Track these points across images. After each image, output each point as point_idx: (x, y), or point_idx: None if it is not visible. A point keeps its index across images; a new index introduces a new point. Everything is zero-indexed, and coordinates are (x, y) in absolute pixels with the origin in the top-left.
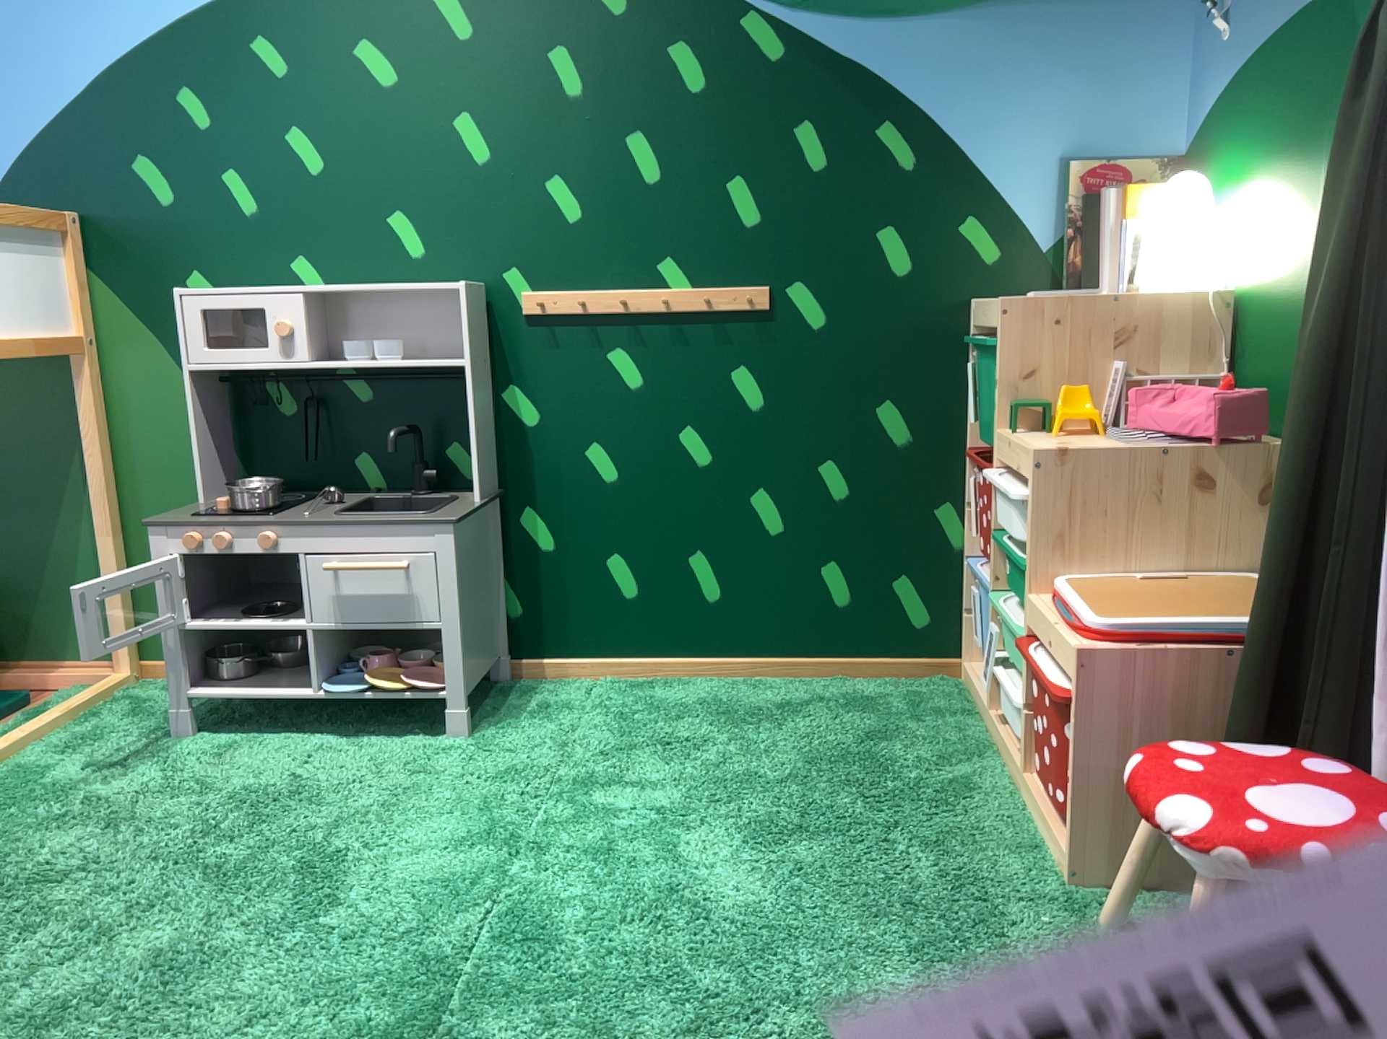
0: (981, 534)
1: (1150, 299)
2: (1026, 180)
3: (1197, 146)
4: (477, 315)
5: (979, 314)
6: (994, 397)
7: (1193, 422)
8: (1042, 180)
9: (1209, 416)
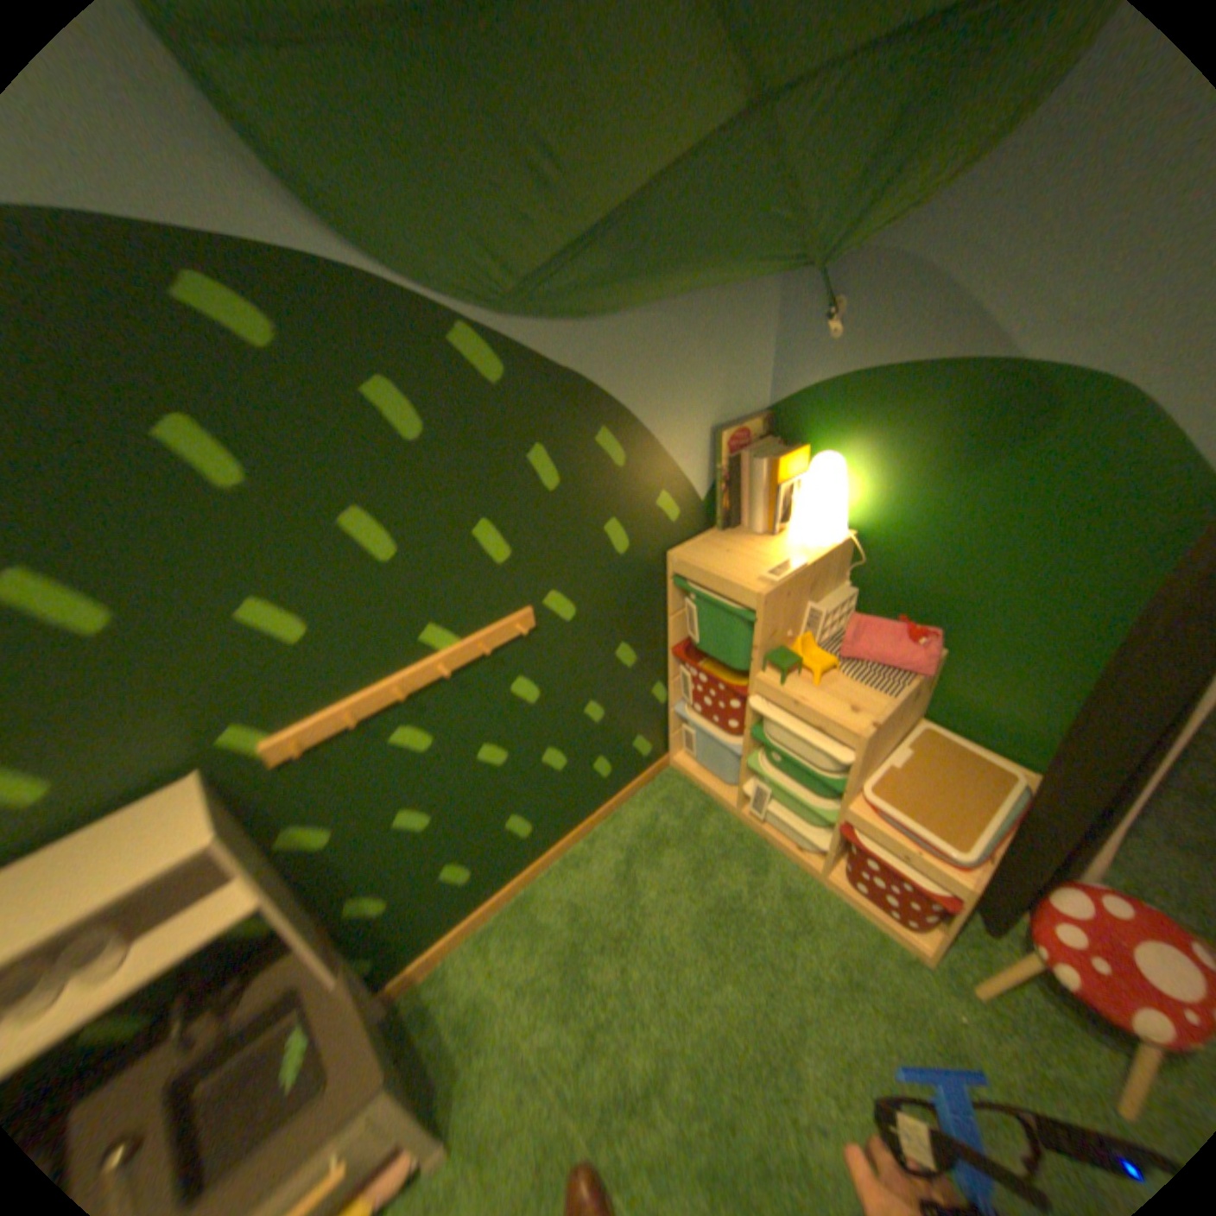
0: (708, 711)
1: (829, 557)
2: (695, 451)
3: (795, 409)
4: (223, 815)
5: (694, 573)
6: (741, 649)
7: (912, 664)
8: (704, 448)
9: (929, 664)
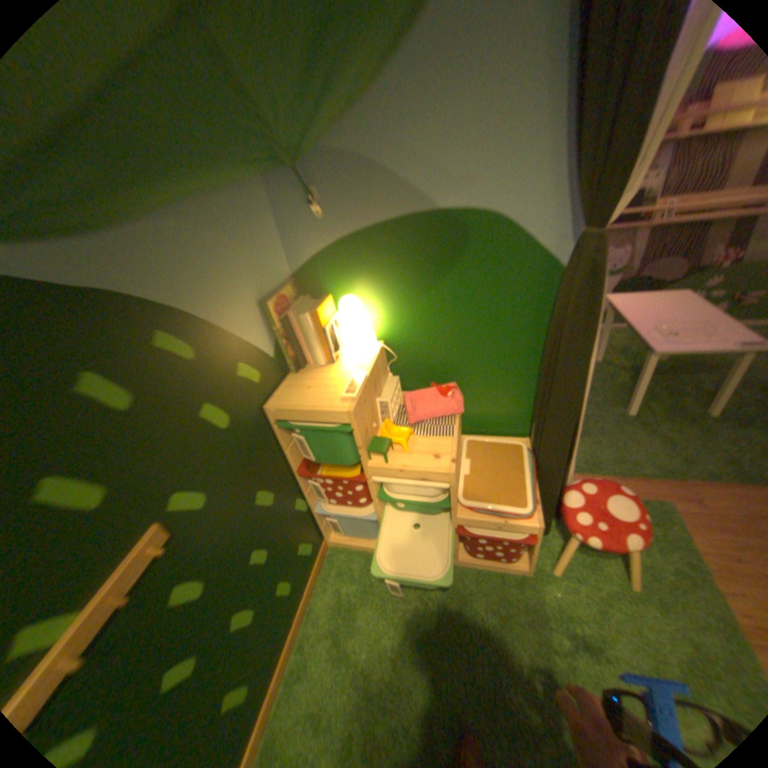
0: (342, 500)
1: (376, 364)
2: (253, 323)
3: (311, 272)
4: None
5: (292, 414)
6: (349, 451)
7: (450, 410)
8: (258, 319)
9: (459, 406)
